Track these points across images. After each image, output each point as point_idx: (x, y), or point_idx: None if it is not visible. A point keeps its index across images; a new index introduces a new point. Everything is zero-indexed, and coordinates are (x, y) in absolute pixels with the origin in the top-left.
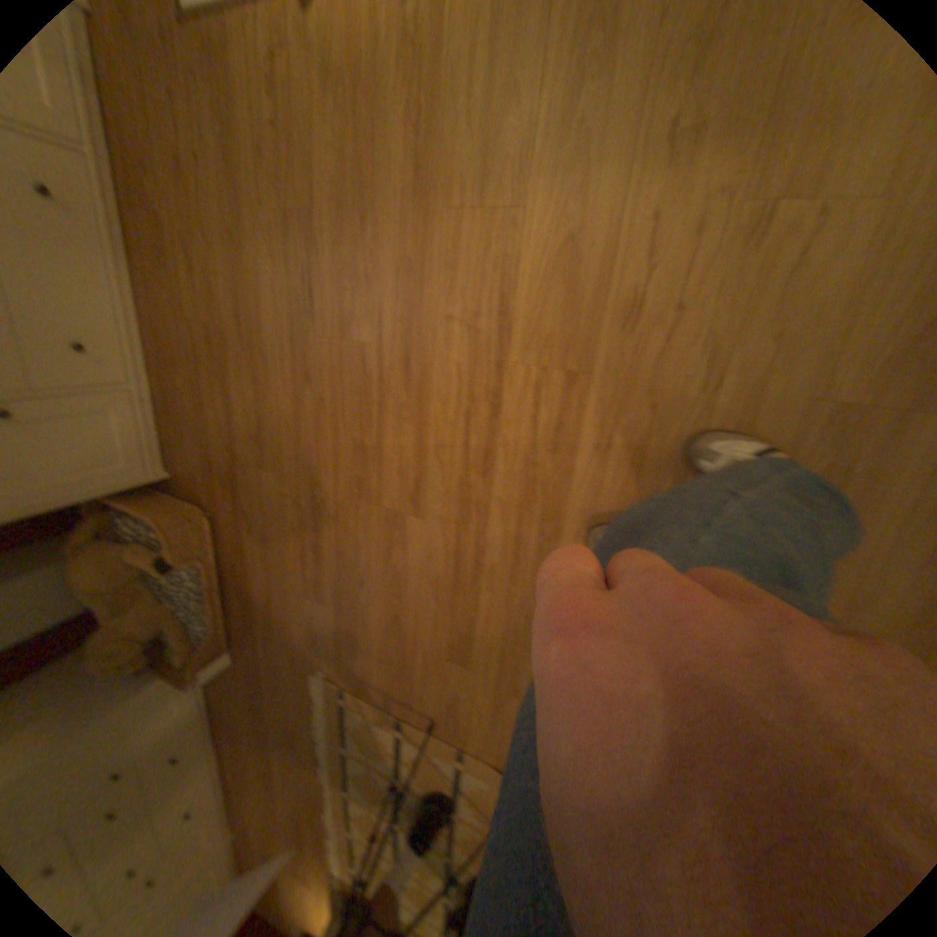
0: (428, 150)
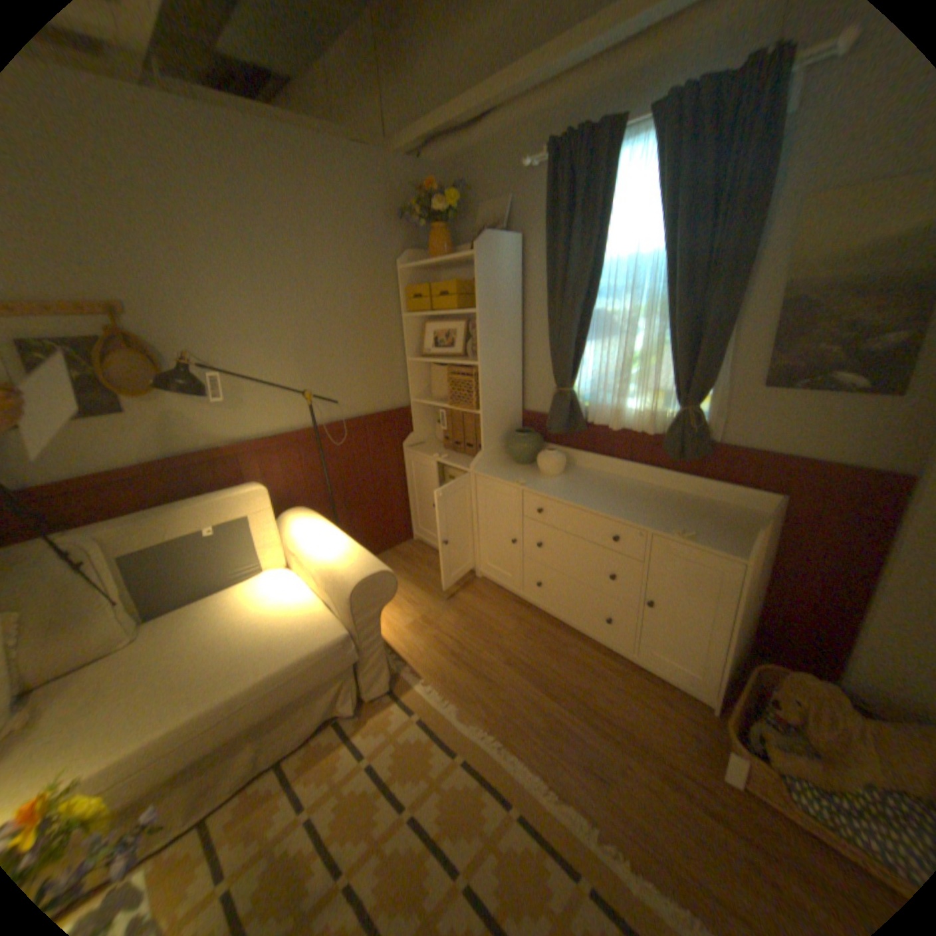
0: None
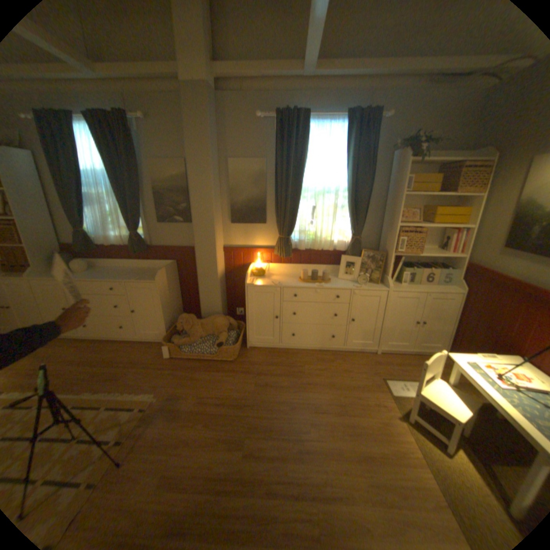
0: (378, 465)
